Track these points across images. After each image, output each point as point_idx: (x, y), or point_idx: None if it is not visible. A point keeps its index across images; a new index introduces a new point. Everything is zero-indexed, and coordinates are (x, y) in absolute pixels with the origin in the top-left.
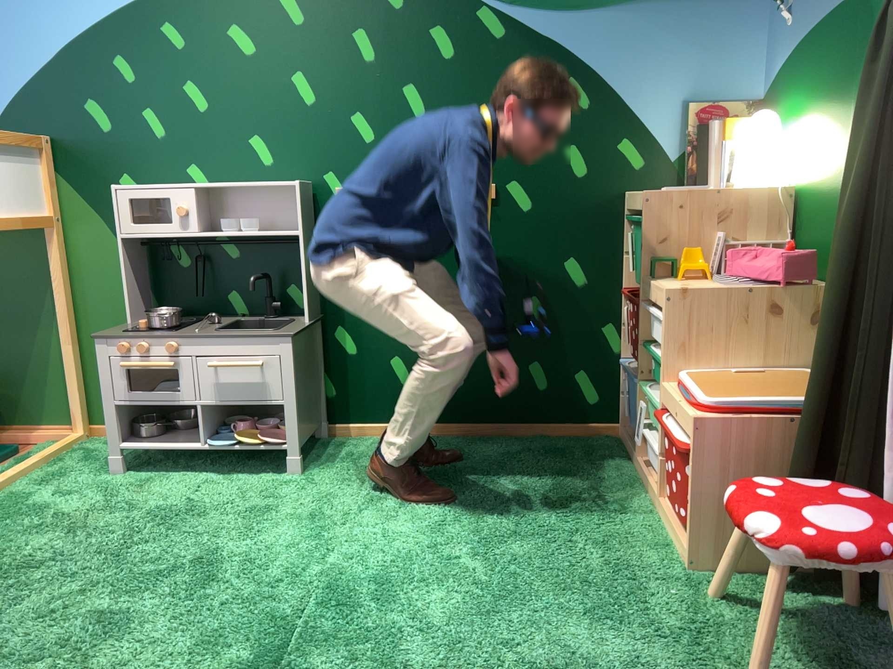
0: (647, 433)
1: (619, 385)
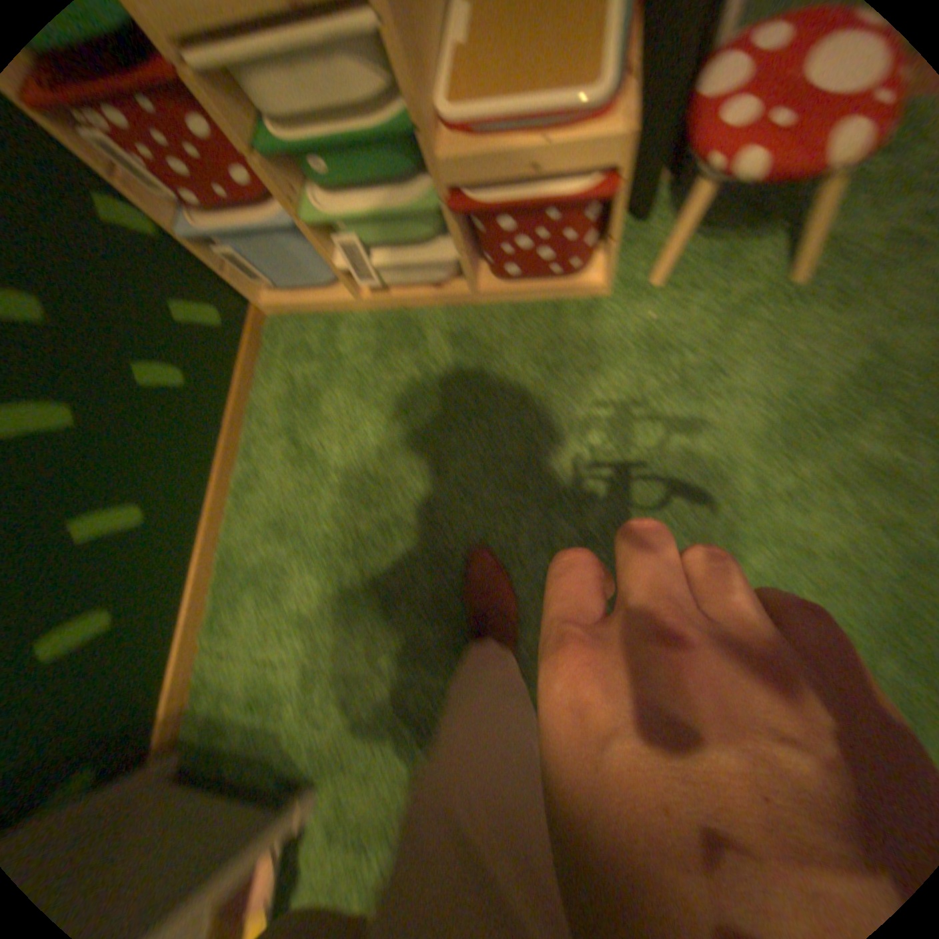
0: (366, 255)
1: (208, 259)
